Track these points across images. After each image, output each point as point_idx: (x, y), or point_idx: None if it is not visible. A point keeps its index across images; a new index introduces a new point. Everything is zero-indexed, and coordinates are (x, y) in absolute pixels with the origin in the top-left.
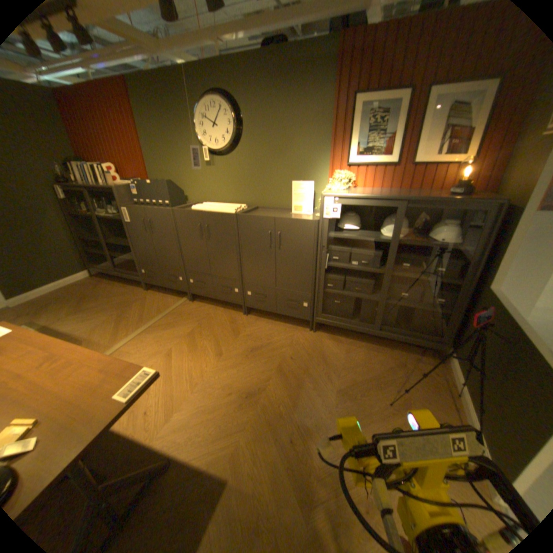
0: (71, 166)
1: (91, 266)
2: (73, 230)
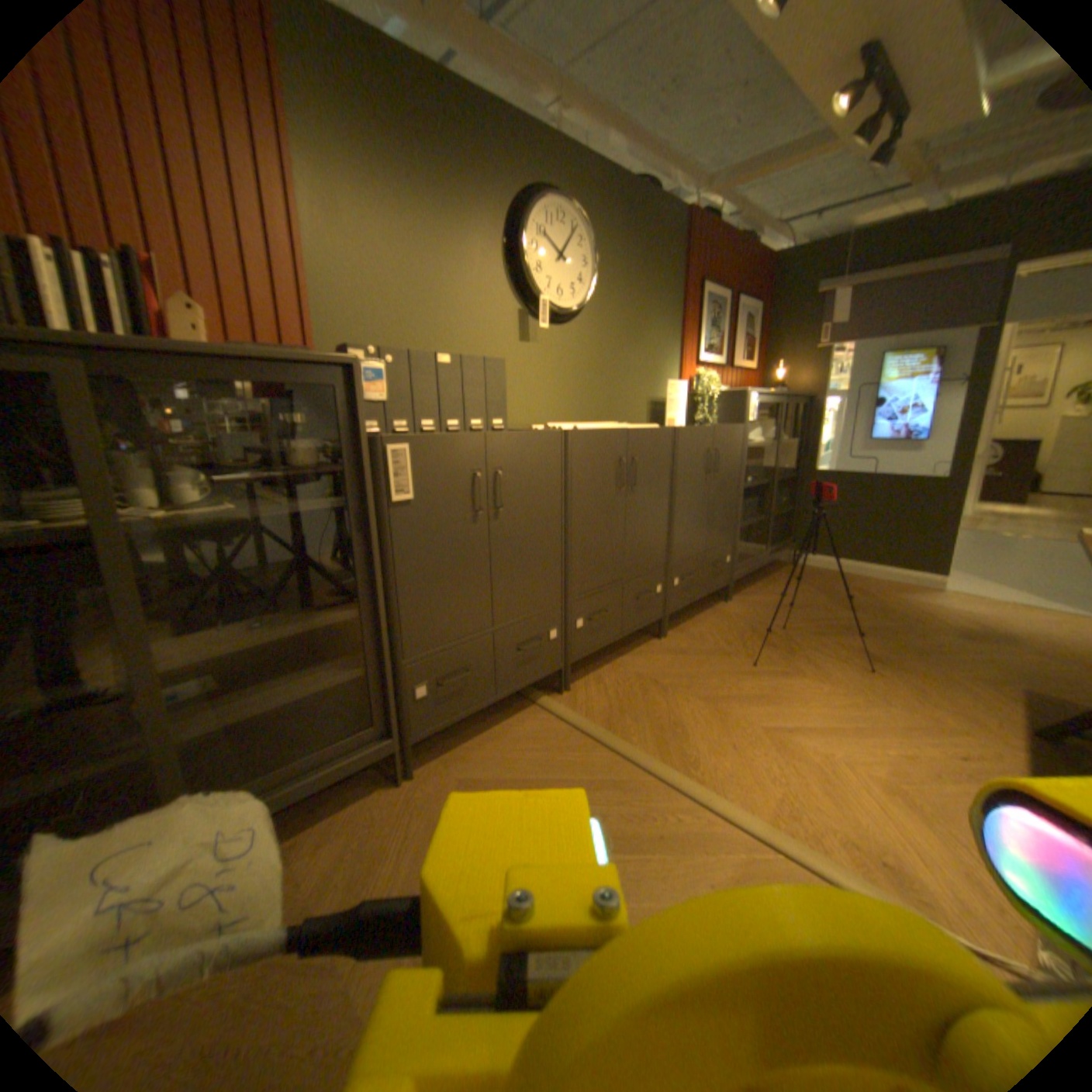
0: None
1: None
2: None
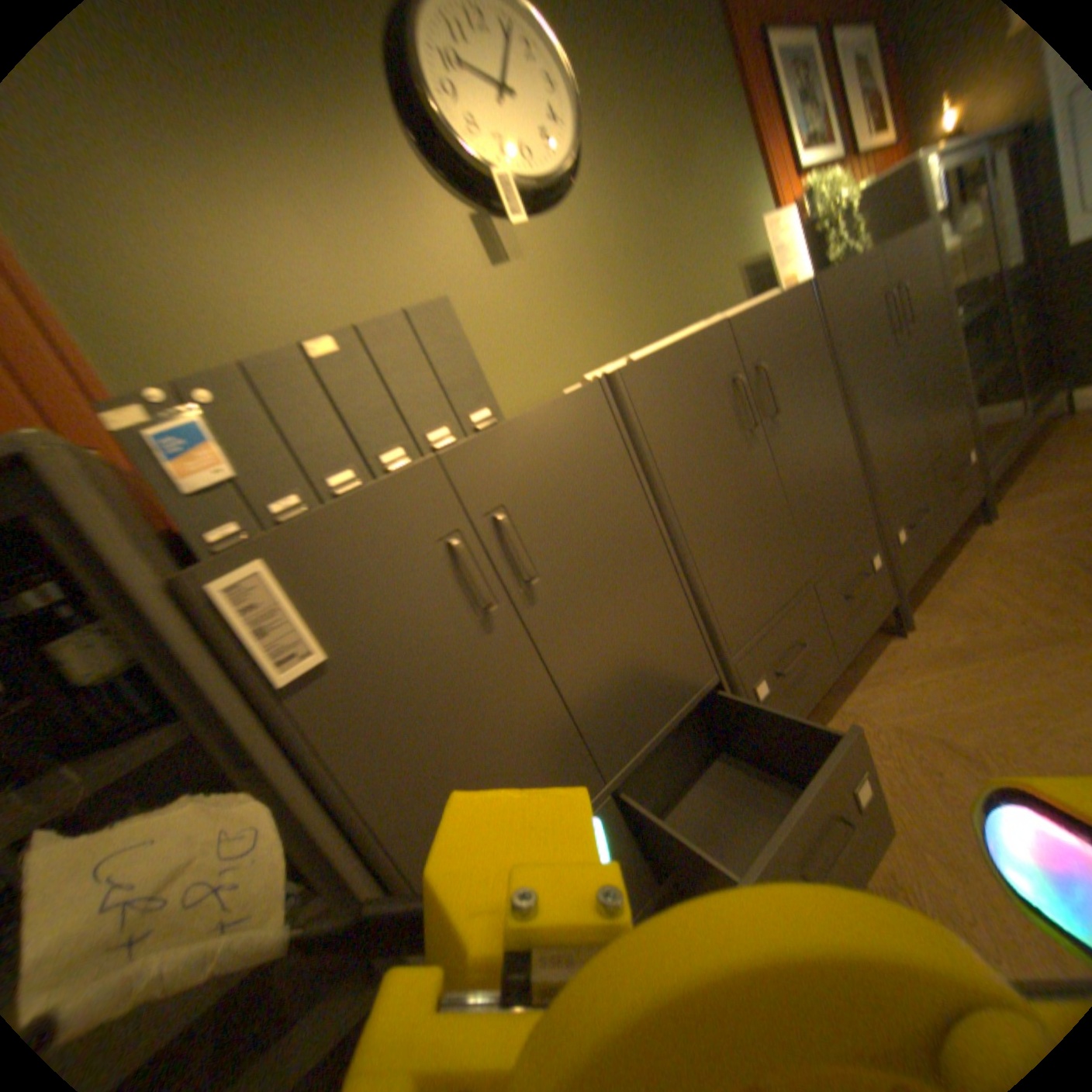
0: None
1: None
2: None
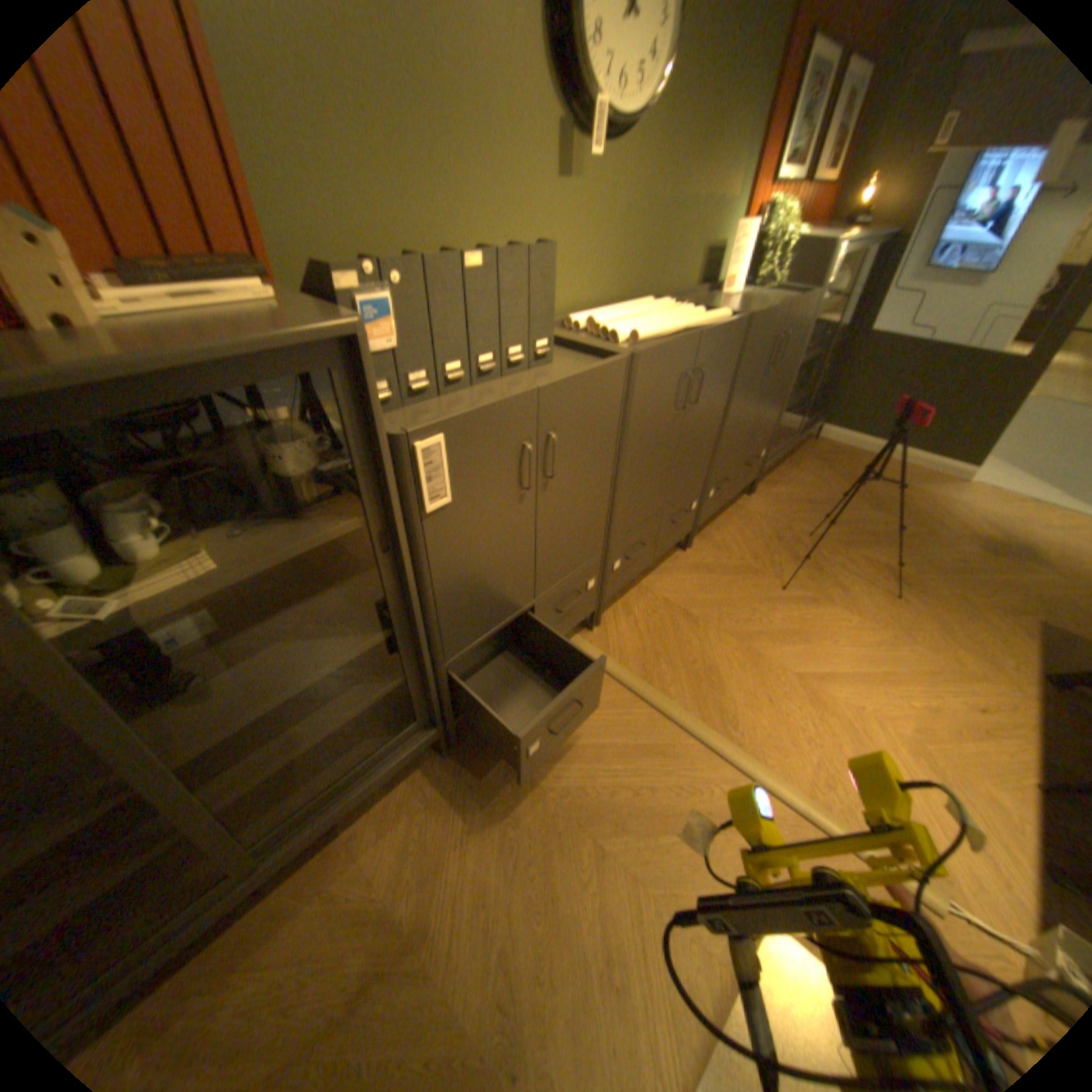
0: None
1: None
2: None
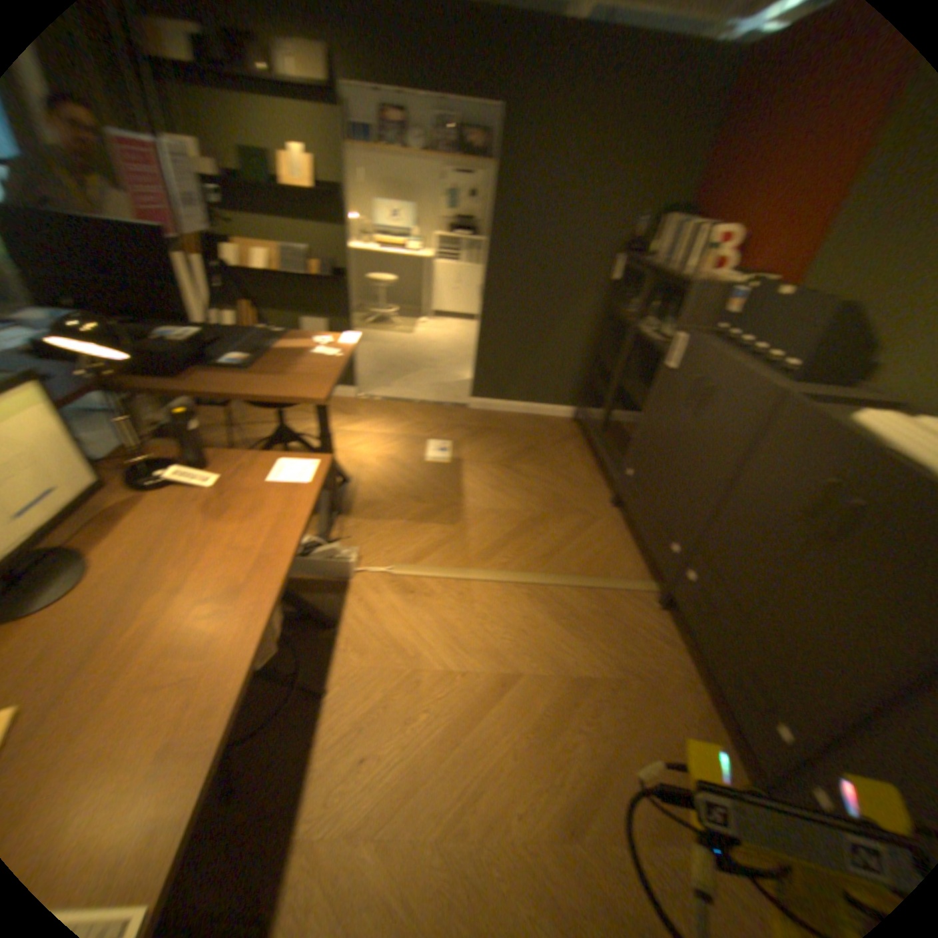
0: (672, 223)
1: (583, 406)
2: (599, 338)
